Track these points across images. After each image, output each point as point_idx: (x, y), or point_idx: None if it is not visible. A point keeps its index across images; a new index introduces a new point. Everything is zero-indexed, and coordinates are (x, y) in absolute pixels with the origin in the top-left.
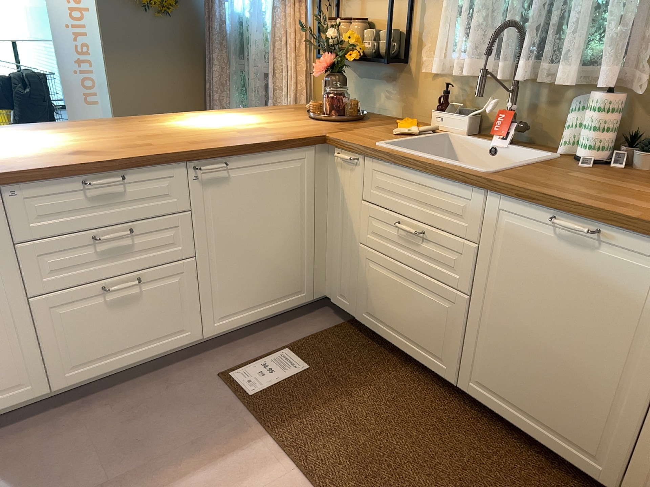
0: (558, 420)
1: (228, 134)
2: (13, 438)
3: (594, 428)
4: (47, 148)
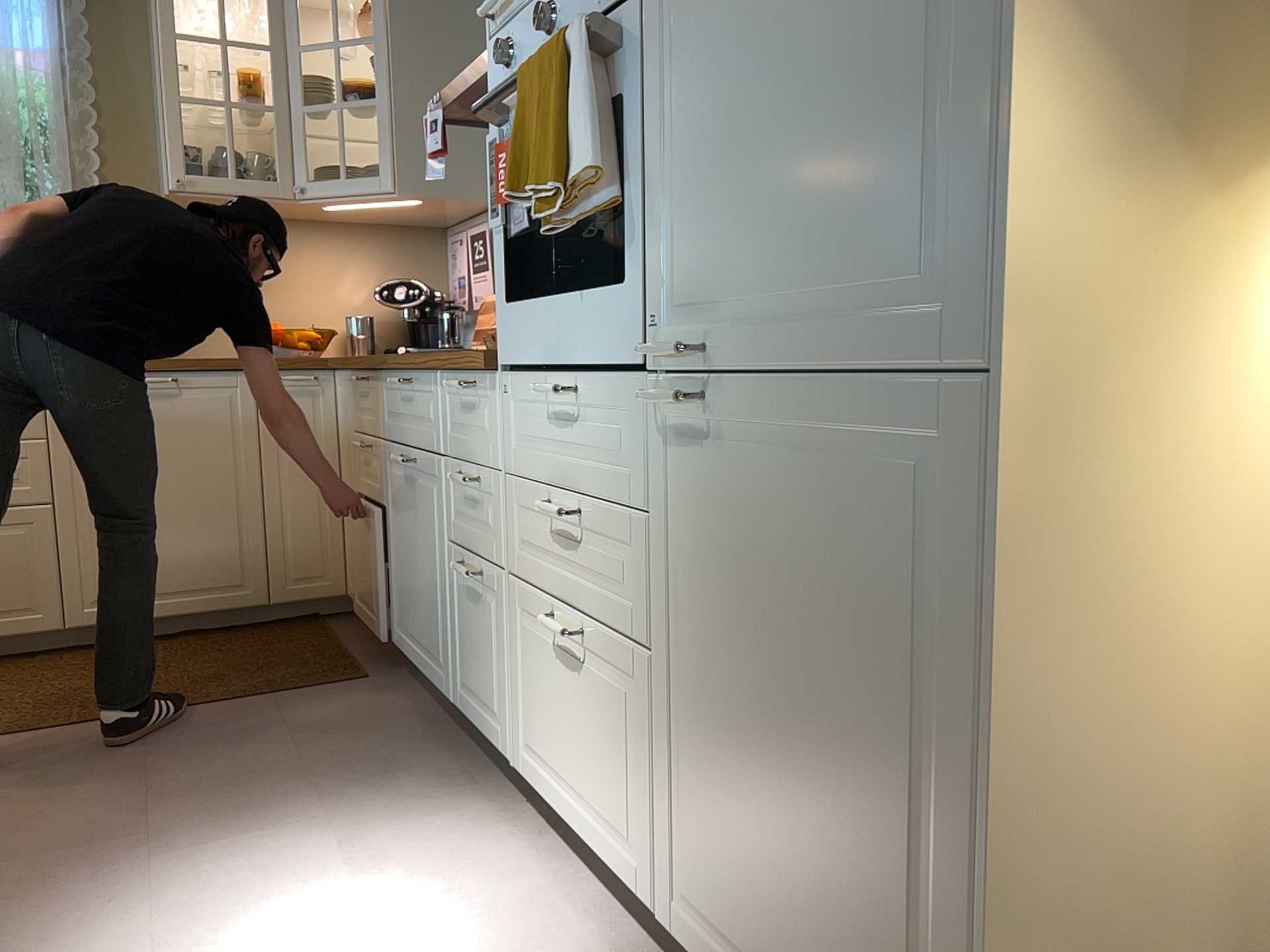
0: (198, 575)
1: None
2: None
3: (231, 557)
4: None
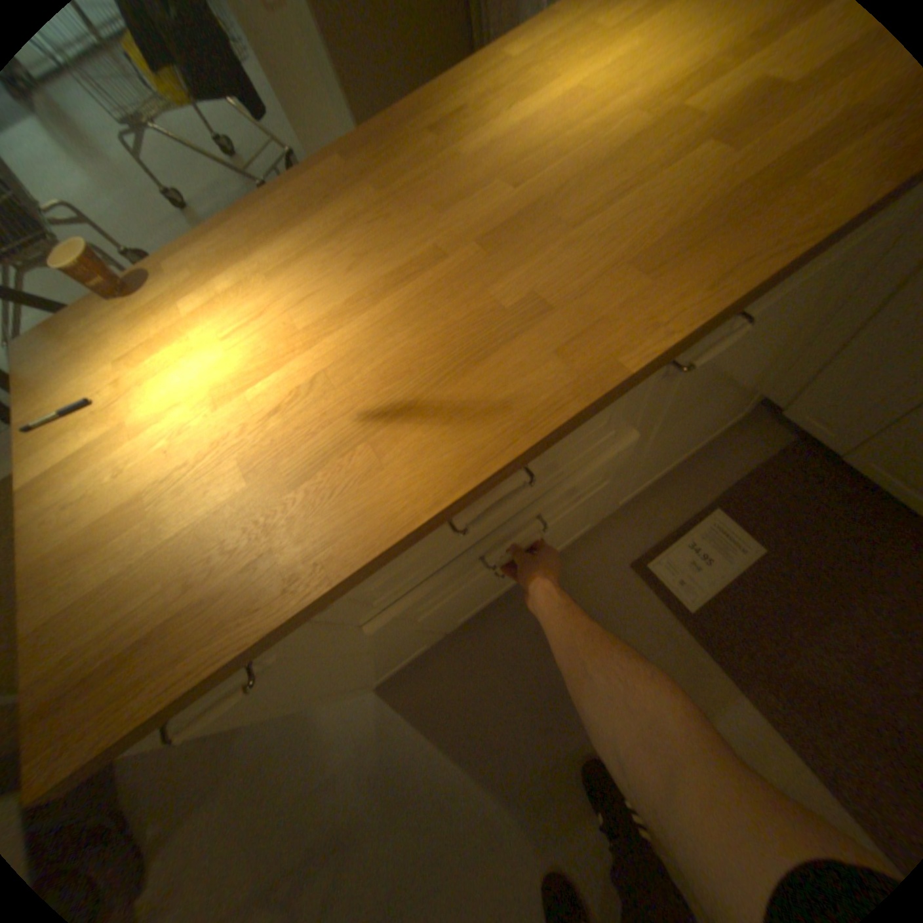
0: None
1: (706, 165)
2: (423, 678)
3: None
4: (309, 379)
